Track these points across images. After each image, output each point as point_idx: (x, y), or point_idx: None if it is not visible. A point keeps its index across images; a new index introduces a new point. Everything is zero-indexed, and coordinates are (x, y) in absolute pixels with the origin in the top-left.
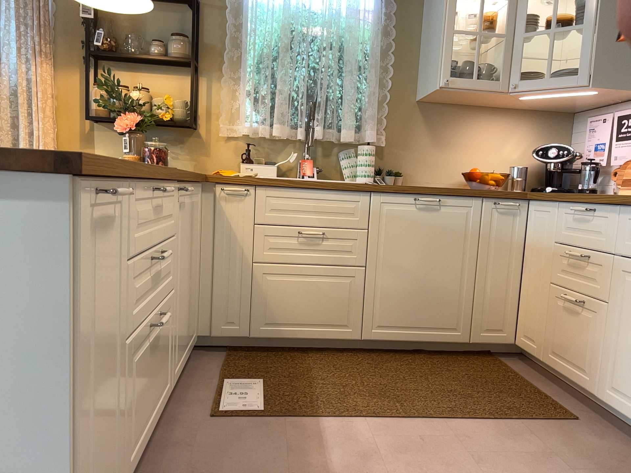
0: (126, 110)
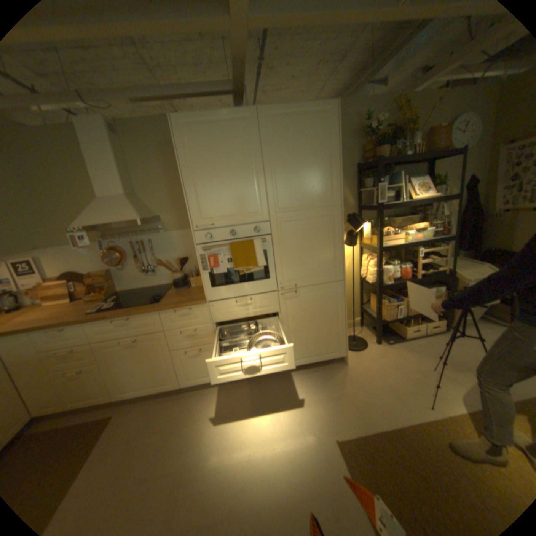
0: None
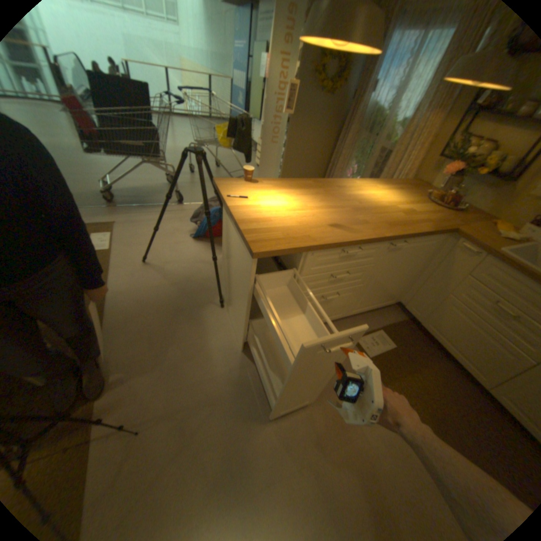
0: (461, 157)
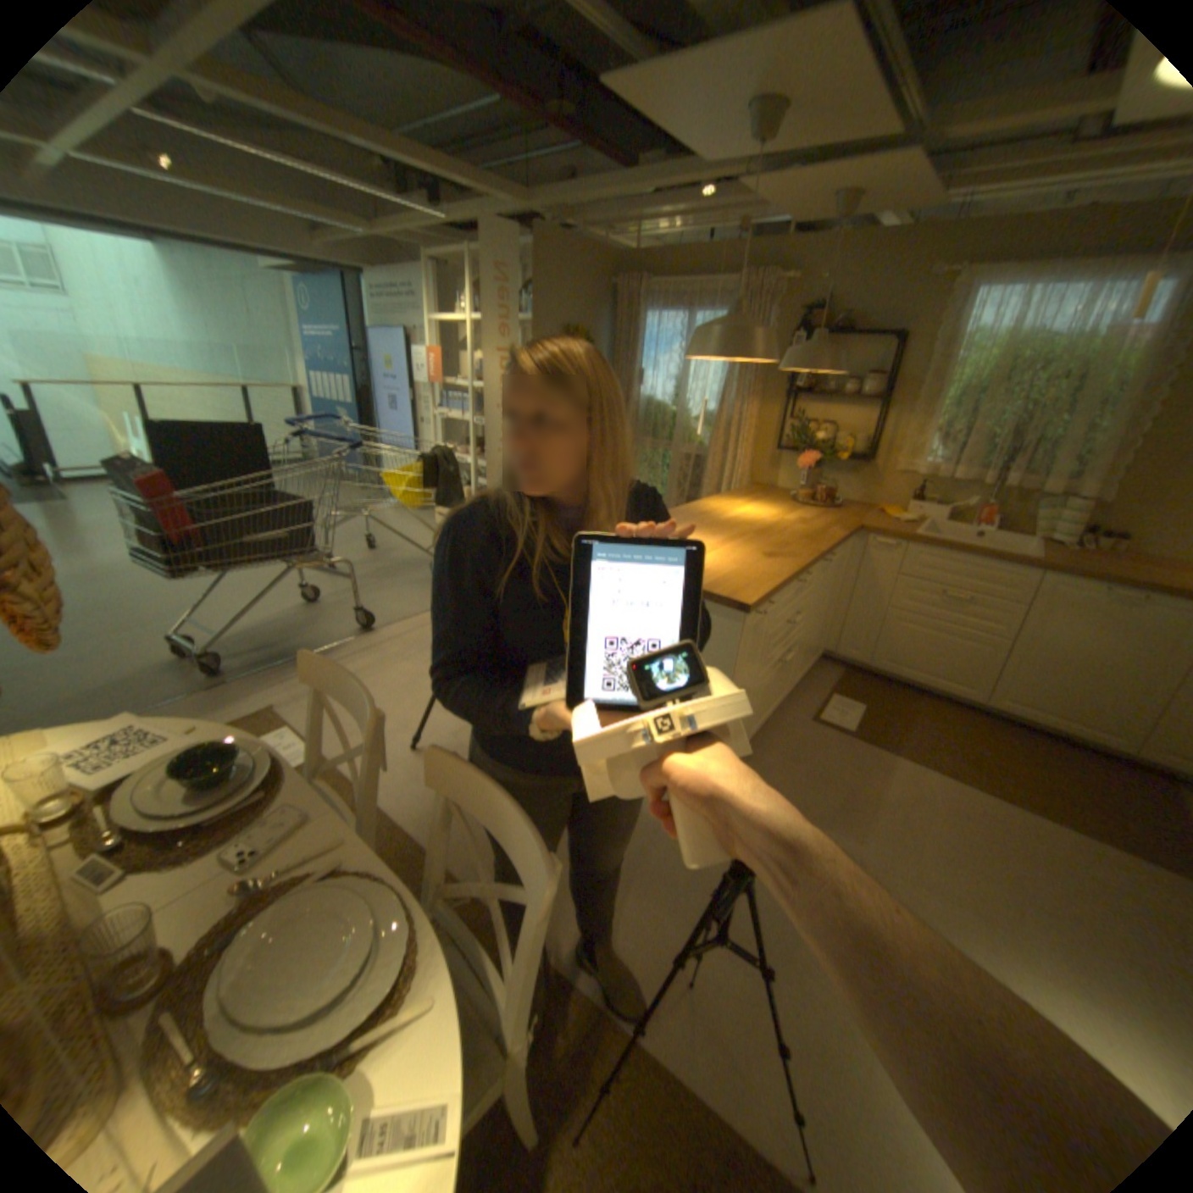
0: (808, 447)
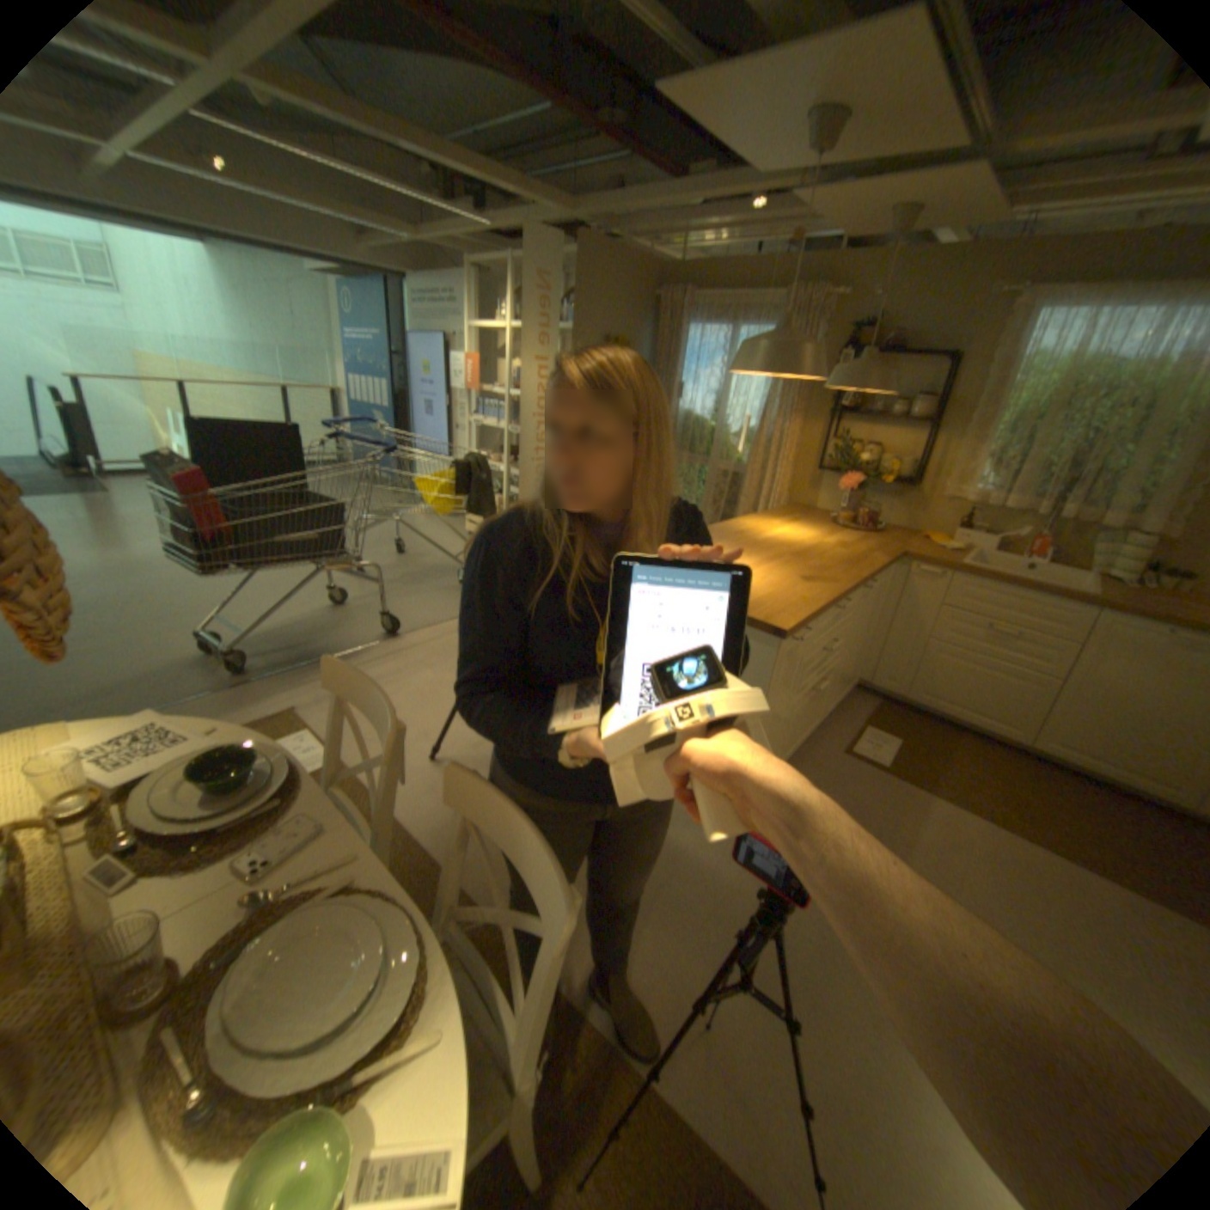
0: (852, 468)
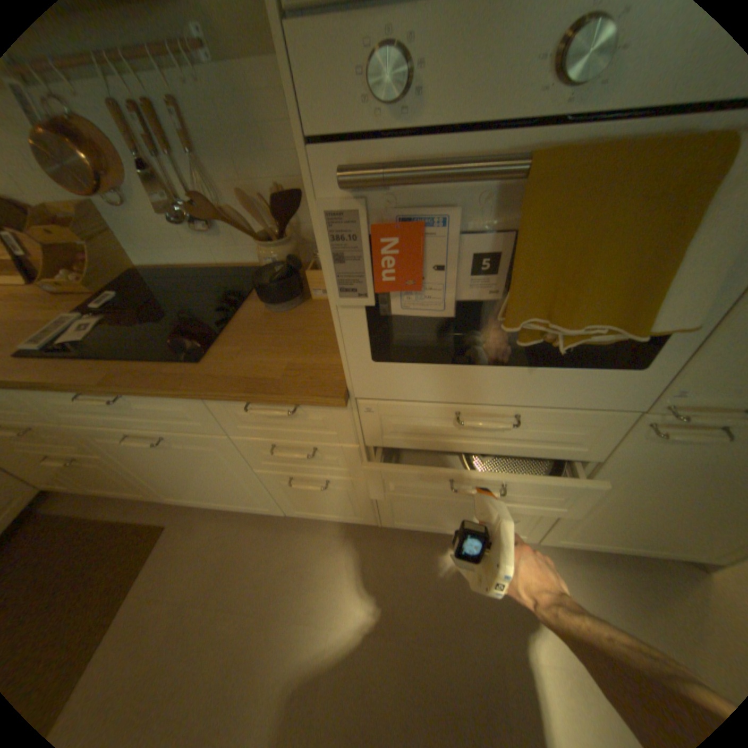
0: None
